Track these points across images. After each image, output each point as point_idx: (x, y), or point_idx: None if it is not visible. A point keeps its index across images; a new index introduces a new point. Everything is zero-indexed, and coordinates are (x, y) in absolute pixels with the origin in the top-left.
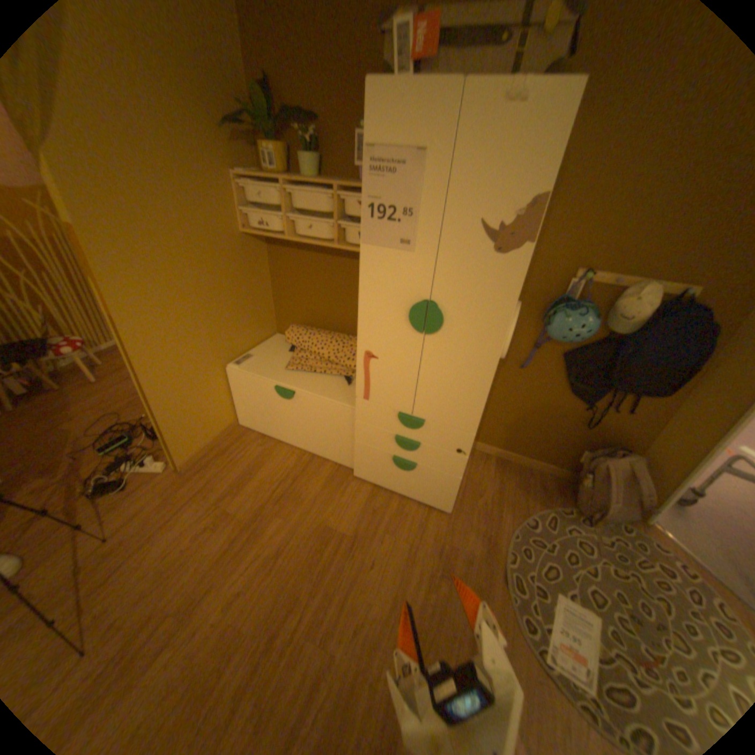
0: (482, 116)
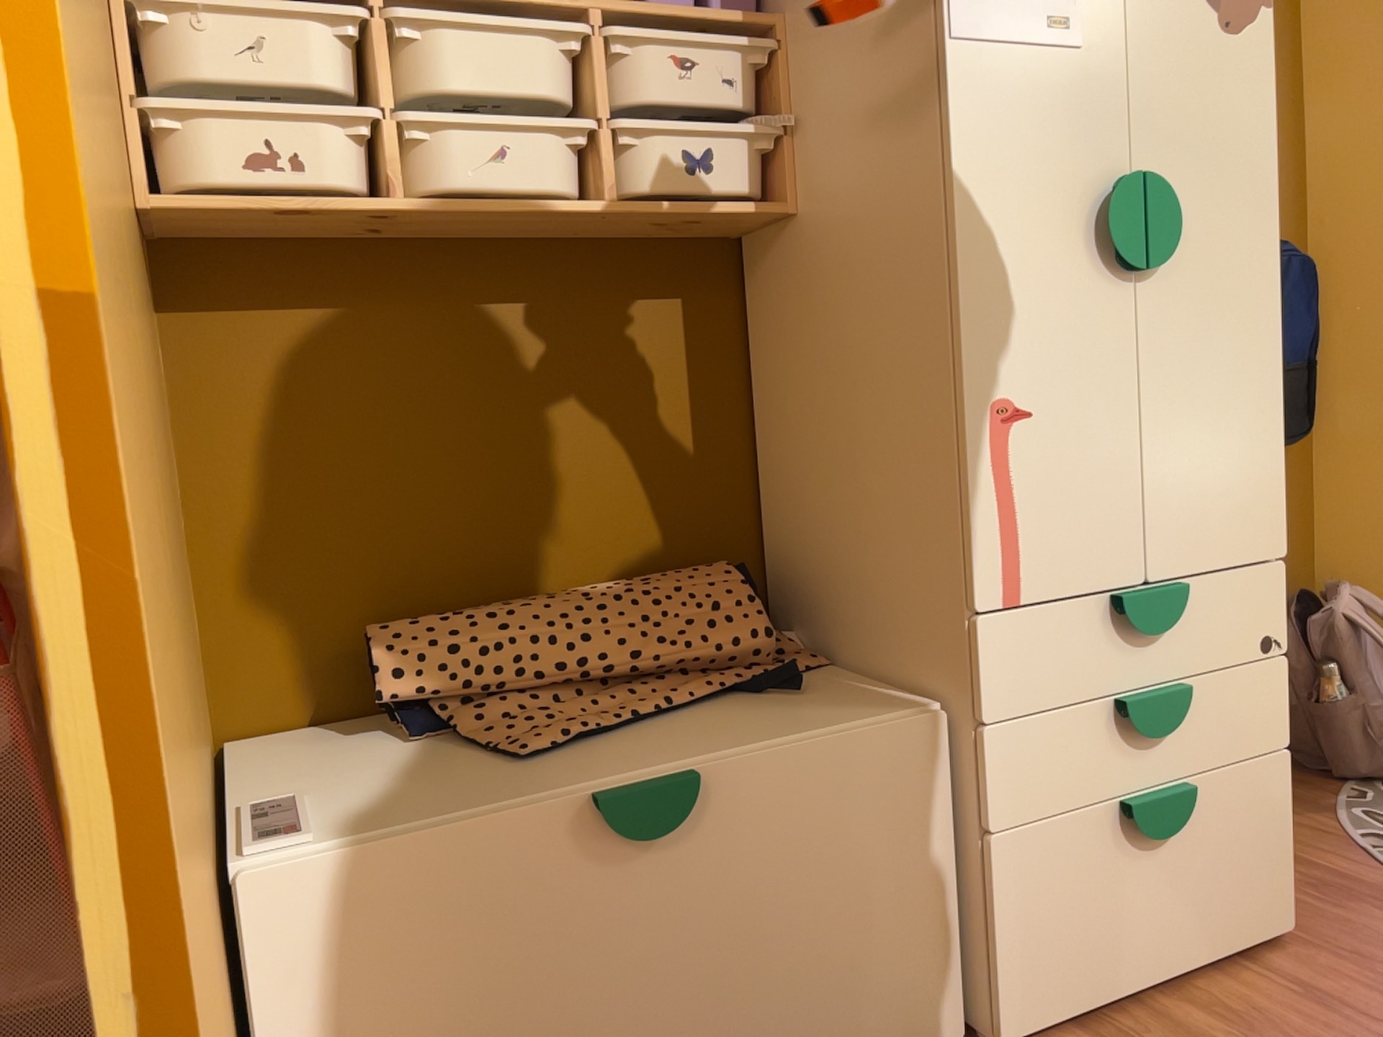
0: None
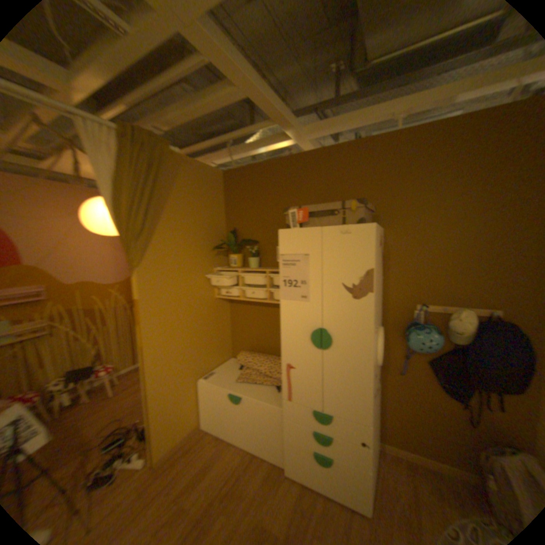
0: (332, 239)
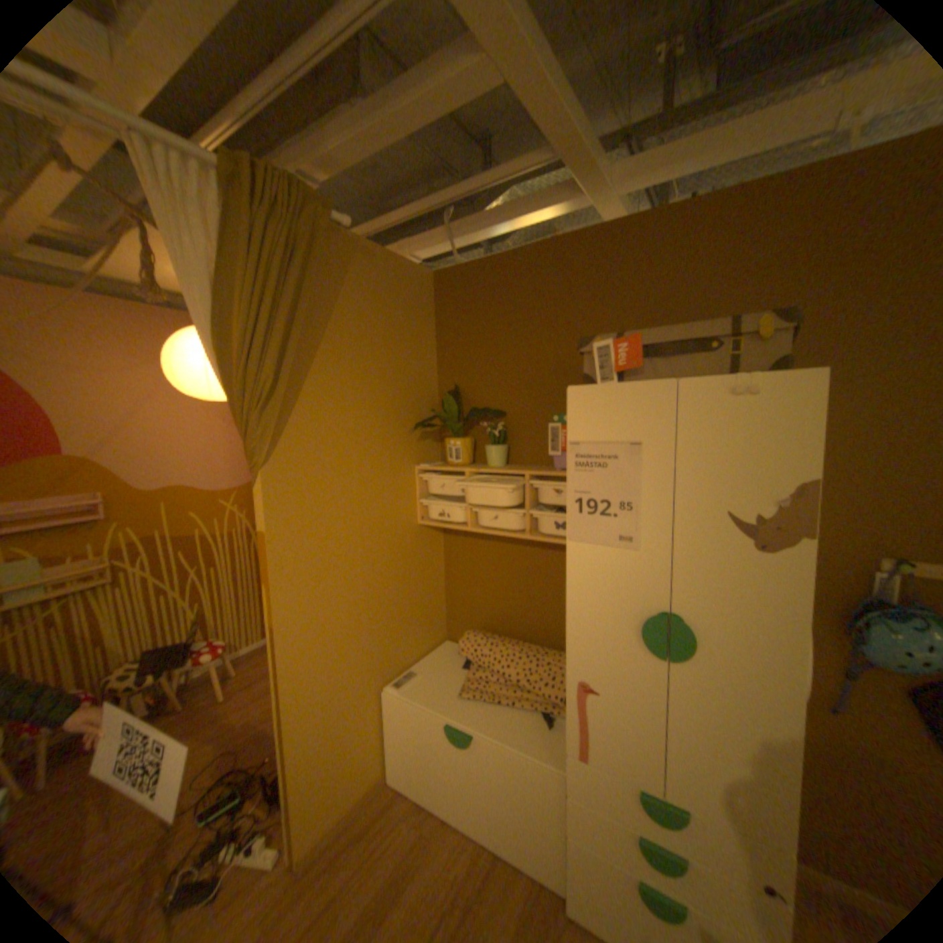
0: (707, 408)
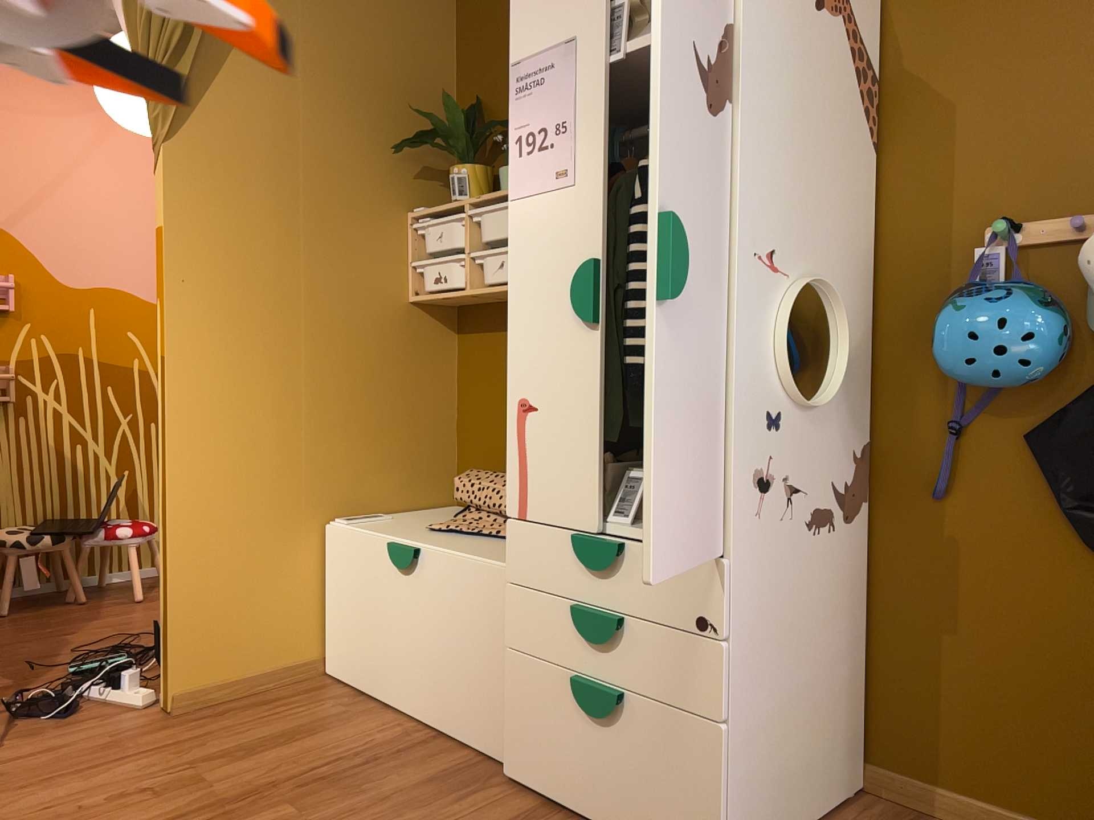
0: None
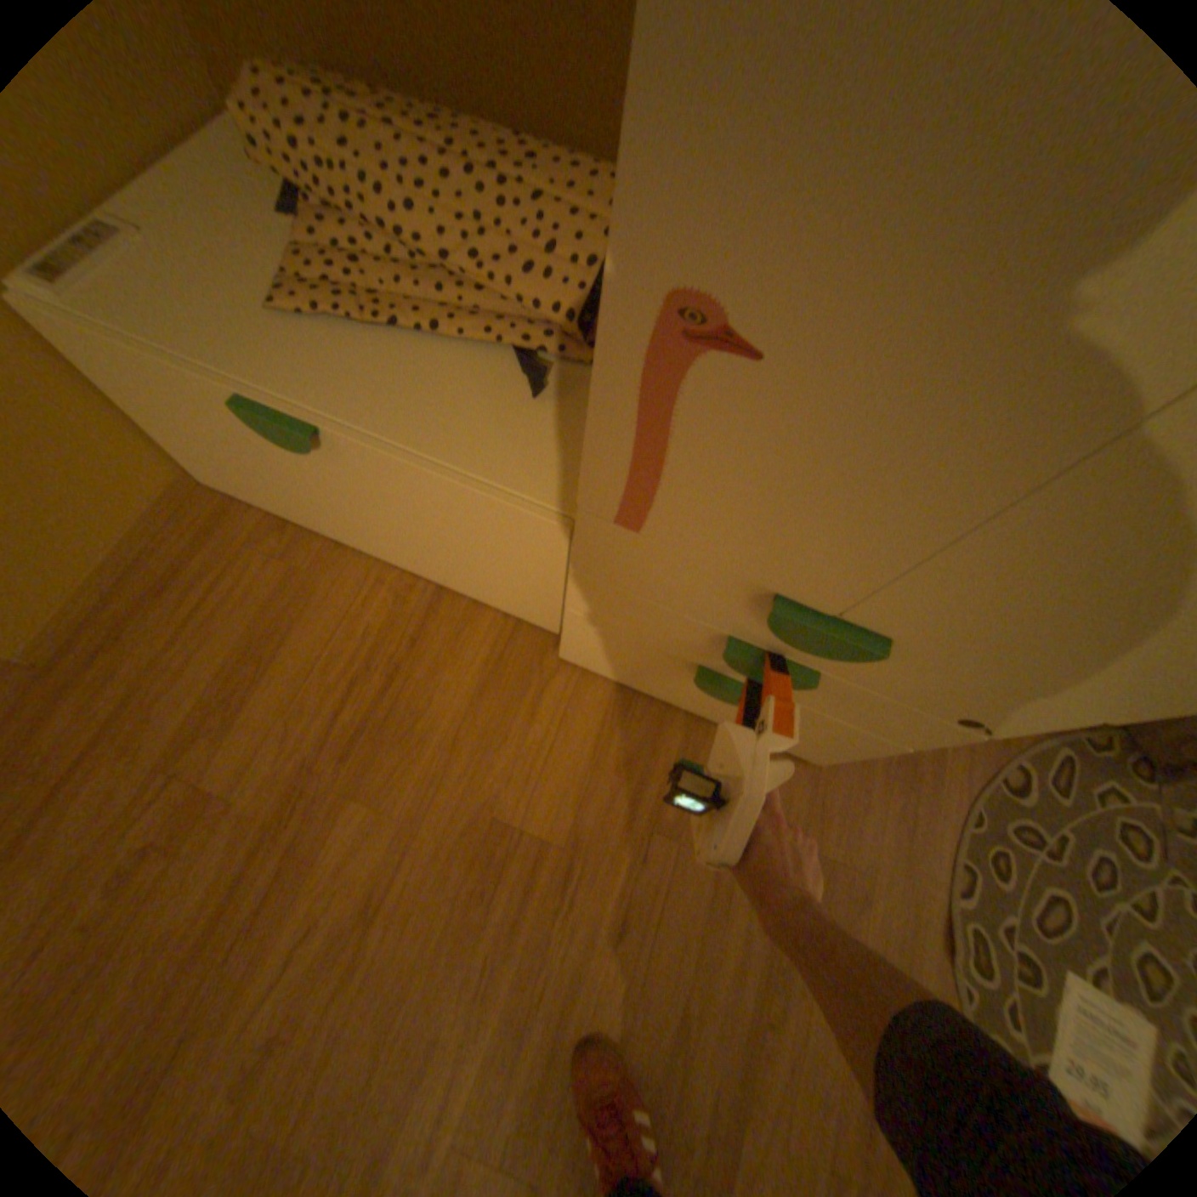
0: None
